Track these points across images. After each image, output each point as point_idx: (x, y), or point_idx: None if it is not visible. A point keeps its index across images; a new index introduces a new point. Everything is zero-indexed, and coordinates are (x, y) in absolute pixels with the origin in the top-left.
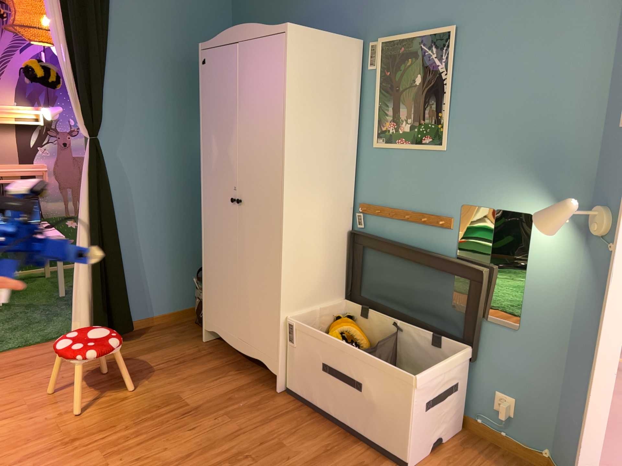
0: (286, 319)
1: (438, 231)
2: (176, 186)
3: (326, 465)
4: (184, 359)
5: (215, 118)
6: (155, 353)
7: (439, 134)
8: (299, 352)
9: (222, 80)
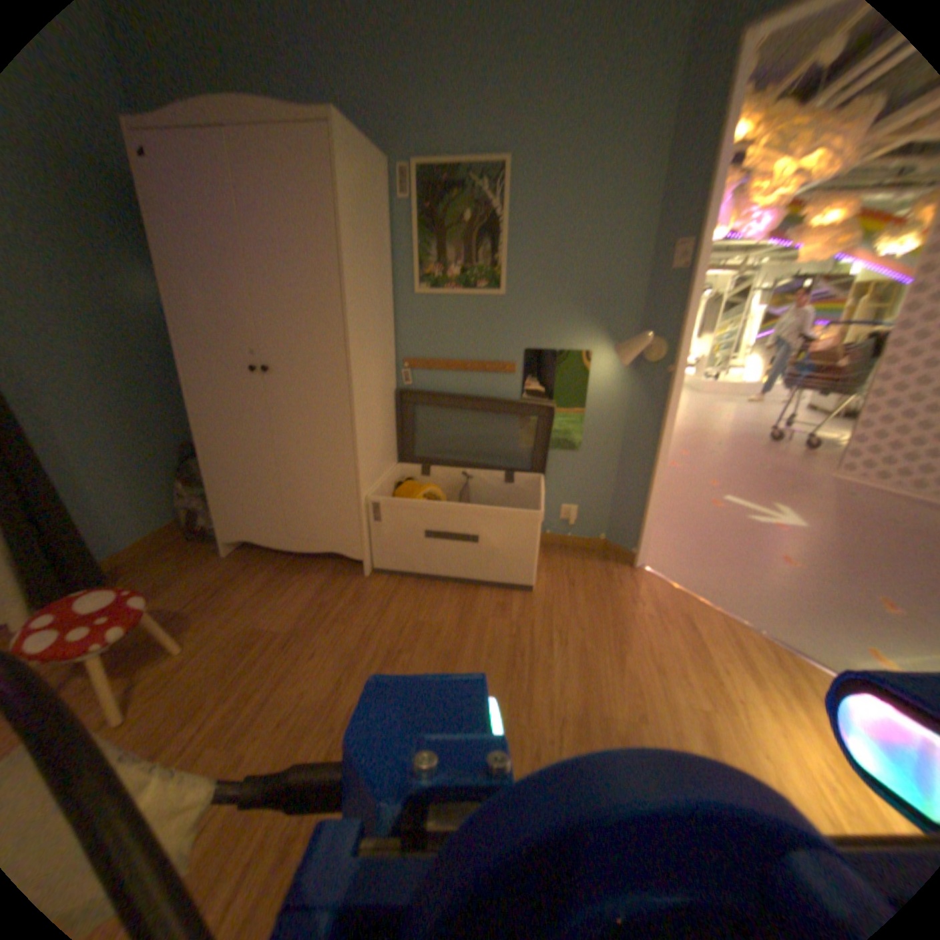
0: (367, 497)
1: (499, 376)
2: (103, 360)
3: (473, 618)
4: (218, 585)
5: (190, 249)
6: (166, 593)
7: (496, 276)
8: (388, 526)
9: (194, 186)
